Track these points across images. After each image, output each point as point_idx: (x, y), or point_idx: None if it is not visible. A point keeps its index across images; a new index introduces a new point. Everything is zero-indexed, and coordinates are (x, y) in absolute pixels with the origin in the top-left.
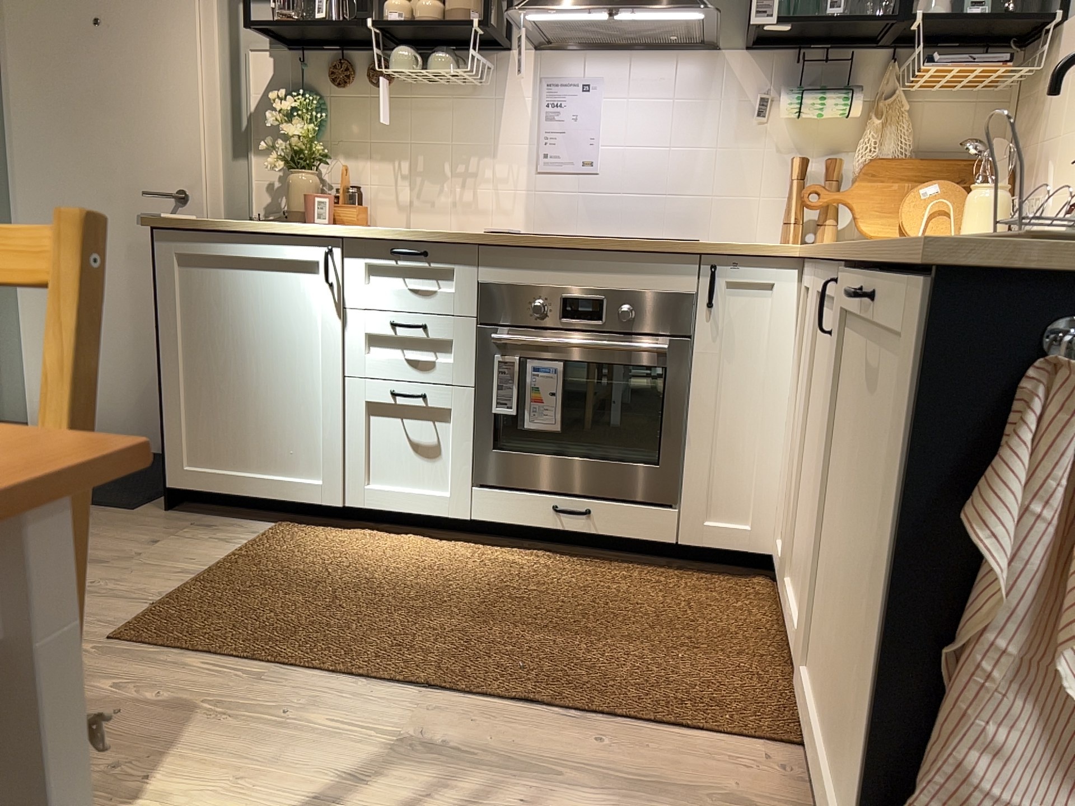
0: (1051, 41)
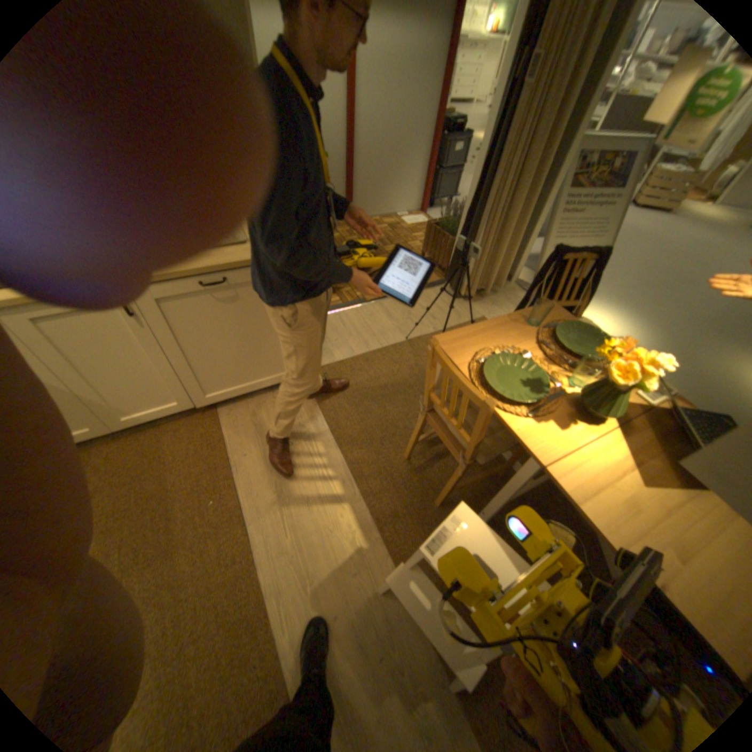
0: None
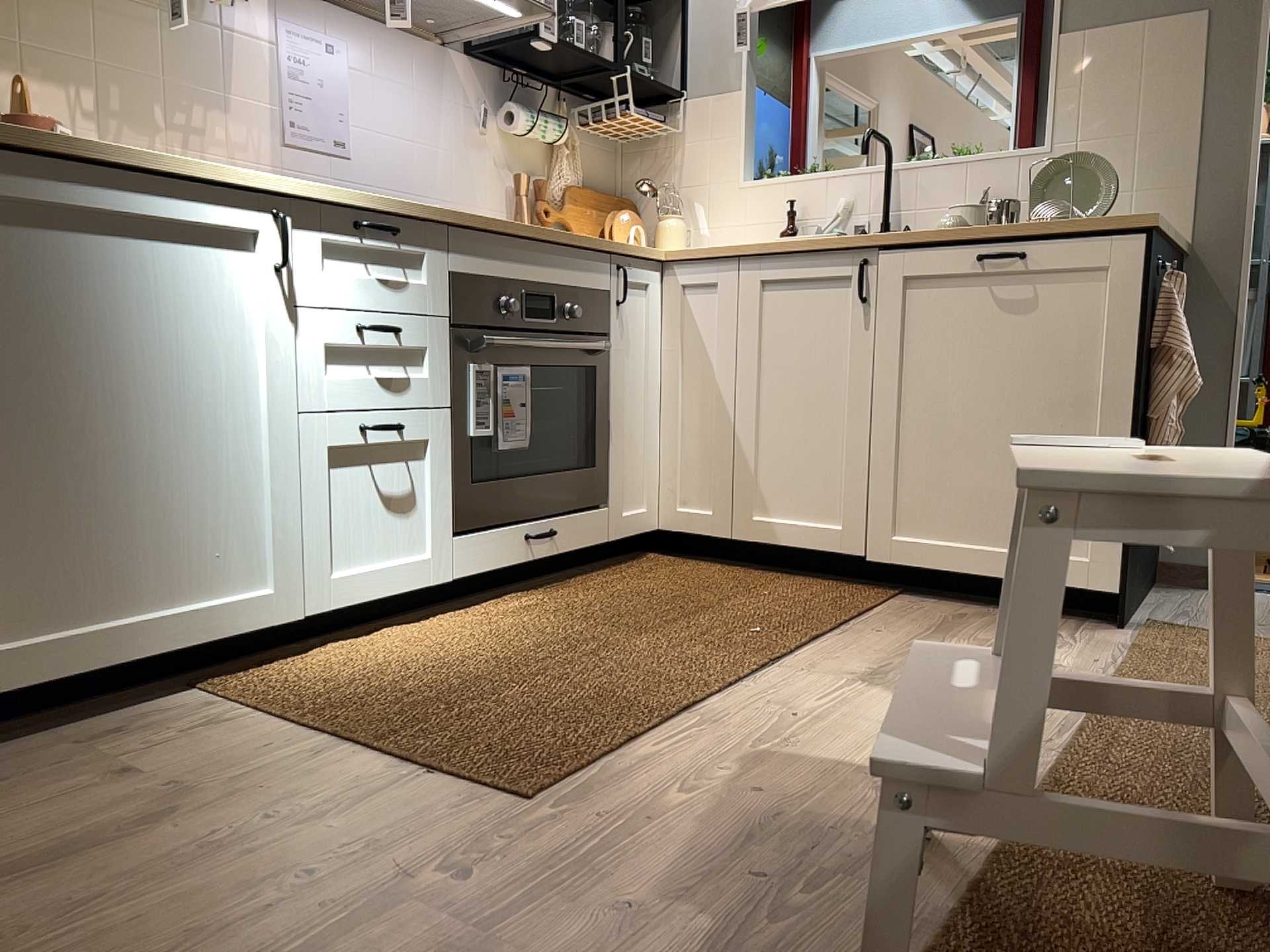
0: (674, 111)
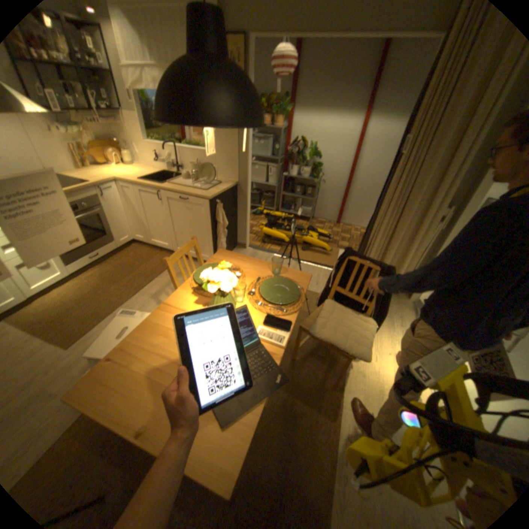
0: (120, 112)
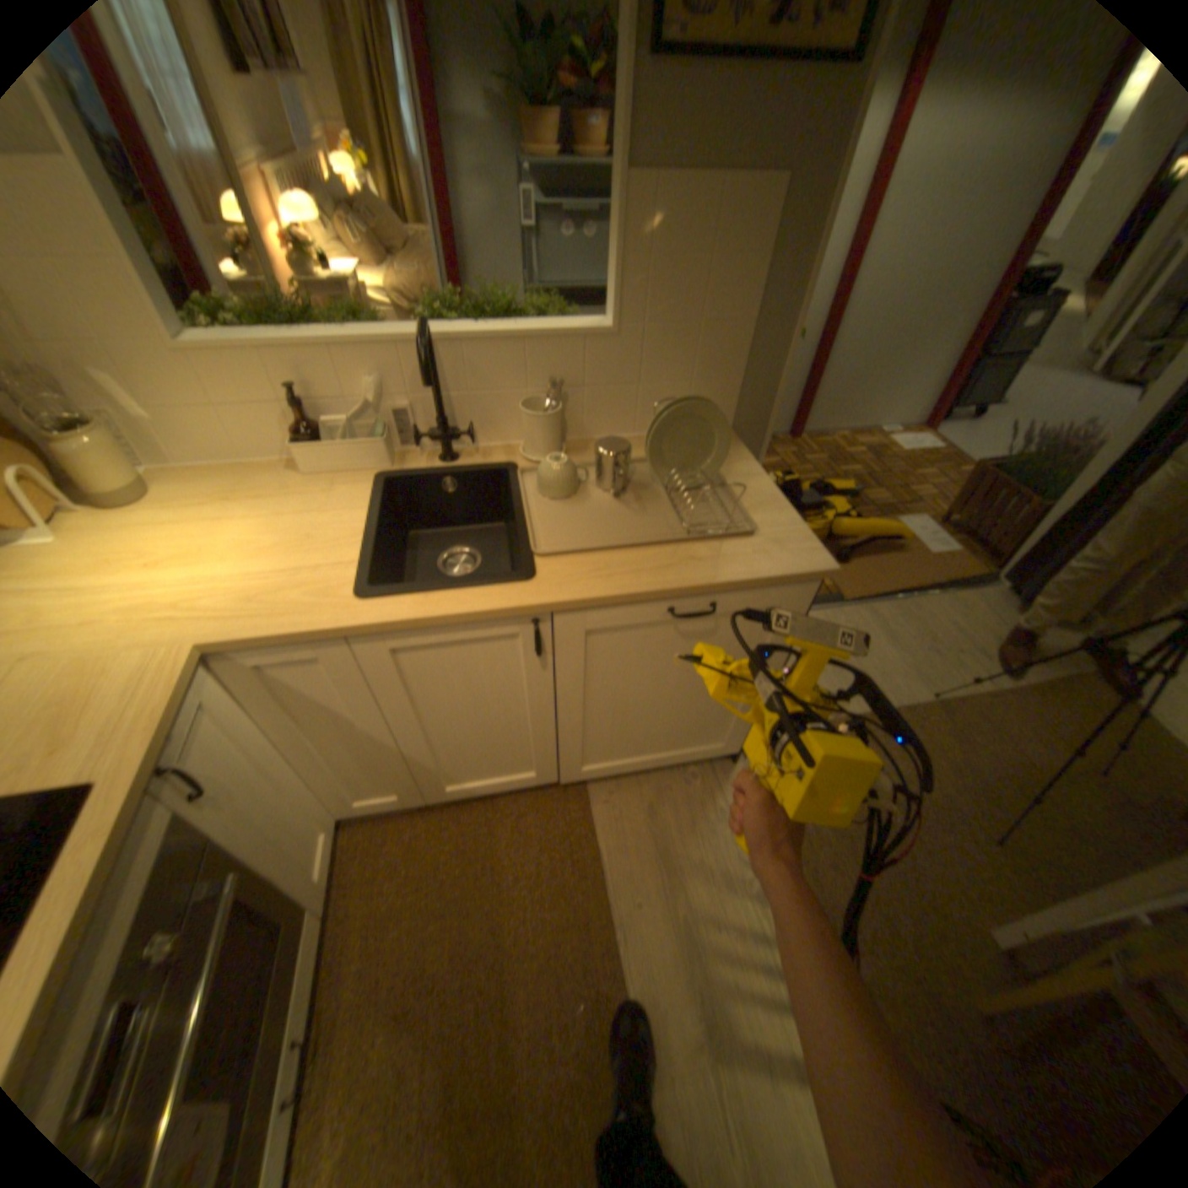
0: None
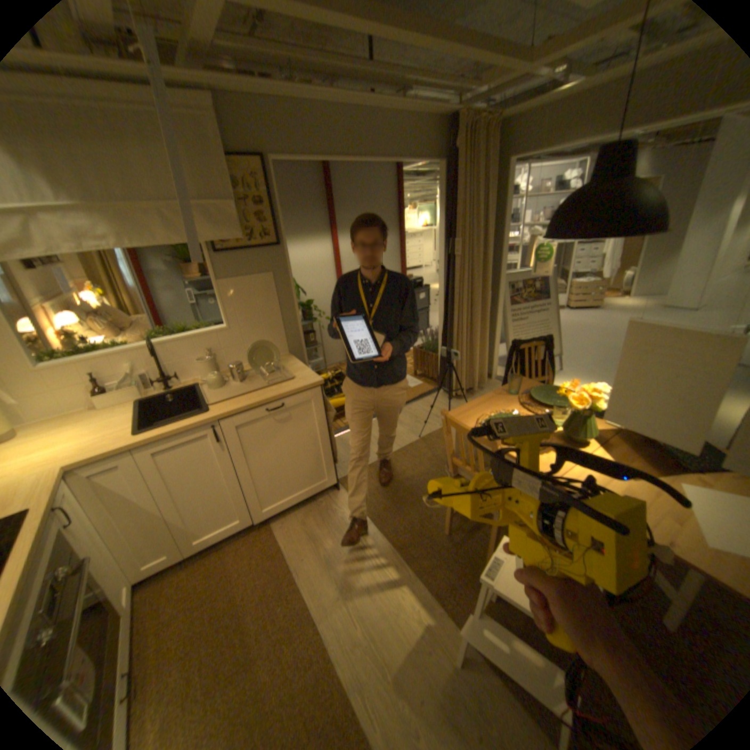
0: None
